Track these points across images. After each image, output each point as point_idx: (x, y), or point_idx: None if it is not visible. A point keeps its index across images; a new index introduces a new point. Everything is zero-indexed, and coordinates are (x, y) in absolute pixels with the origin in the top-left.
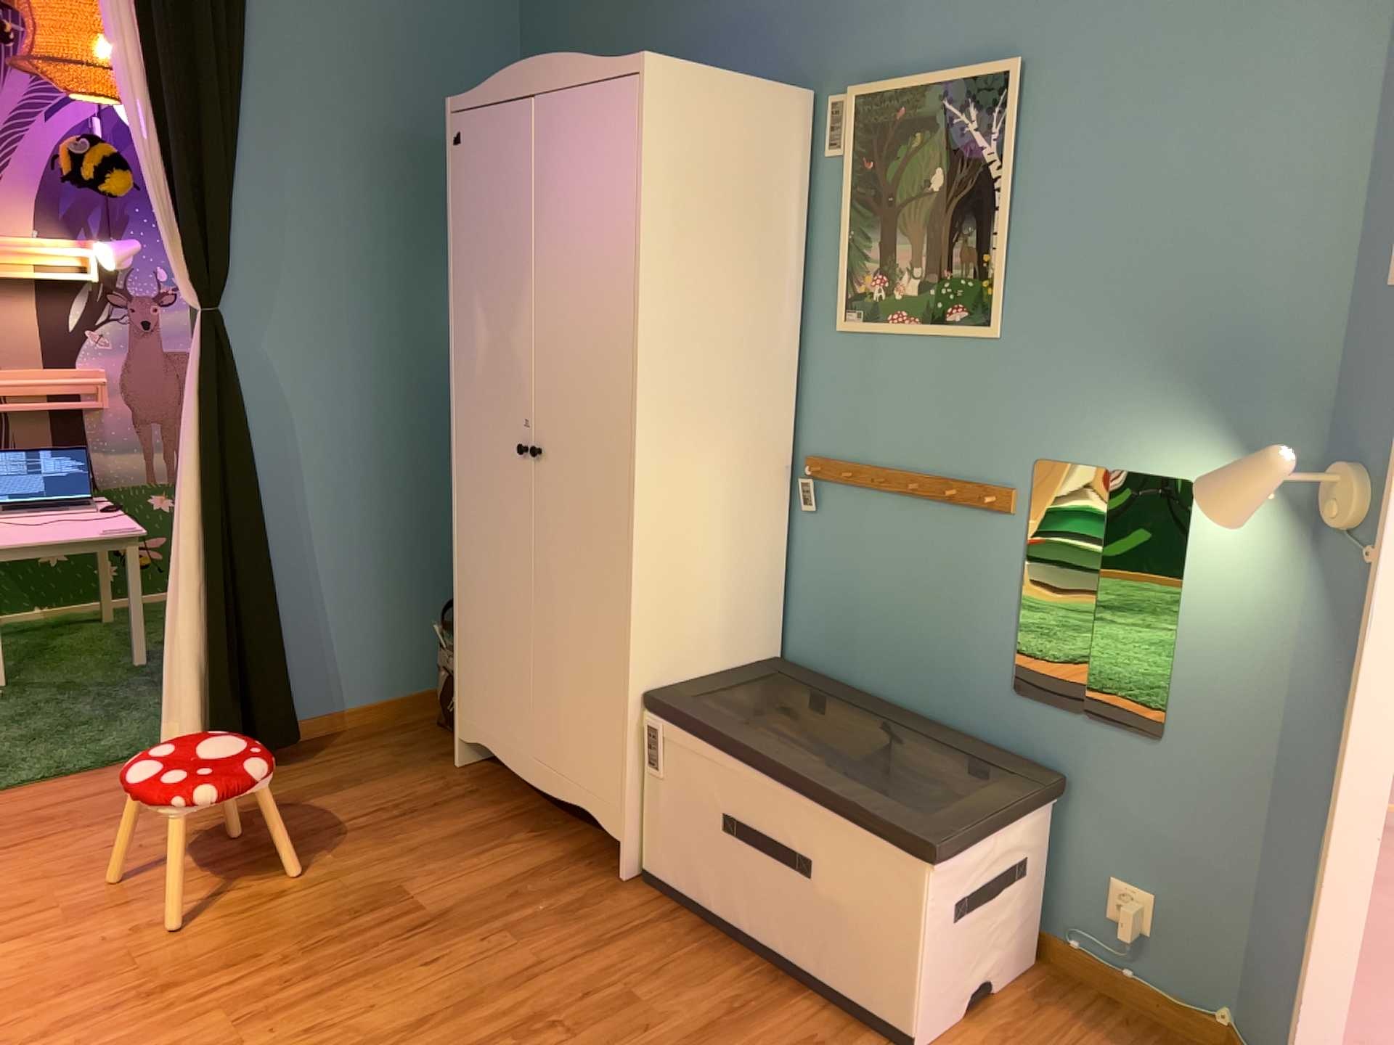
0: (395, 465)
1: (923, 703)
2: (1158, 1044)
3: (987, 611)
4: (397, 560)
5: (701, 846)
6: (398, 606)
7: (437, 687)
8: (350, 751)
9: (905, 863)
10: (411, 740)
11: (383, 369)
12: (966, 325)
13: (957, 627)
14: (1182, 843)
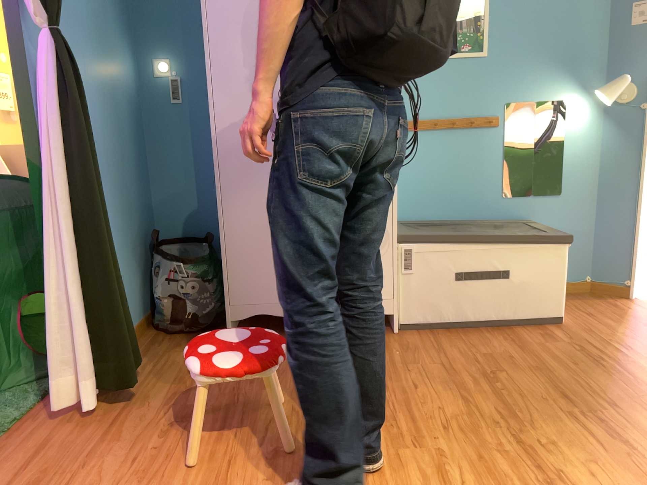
0: (114, 169)
1: (461, 216)
2: (578, 296)
3: (488, 169)
4: (122, 234)
5: (437, 296)
6: (126, 265)
7: (145, 316)
8: (153, 359)
9: (553, 251)
10: (175, 342)
11: (102, 100)
12: (471, 52)
13: (475, 179)
14: (570, 227)
